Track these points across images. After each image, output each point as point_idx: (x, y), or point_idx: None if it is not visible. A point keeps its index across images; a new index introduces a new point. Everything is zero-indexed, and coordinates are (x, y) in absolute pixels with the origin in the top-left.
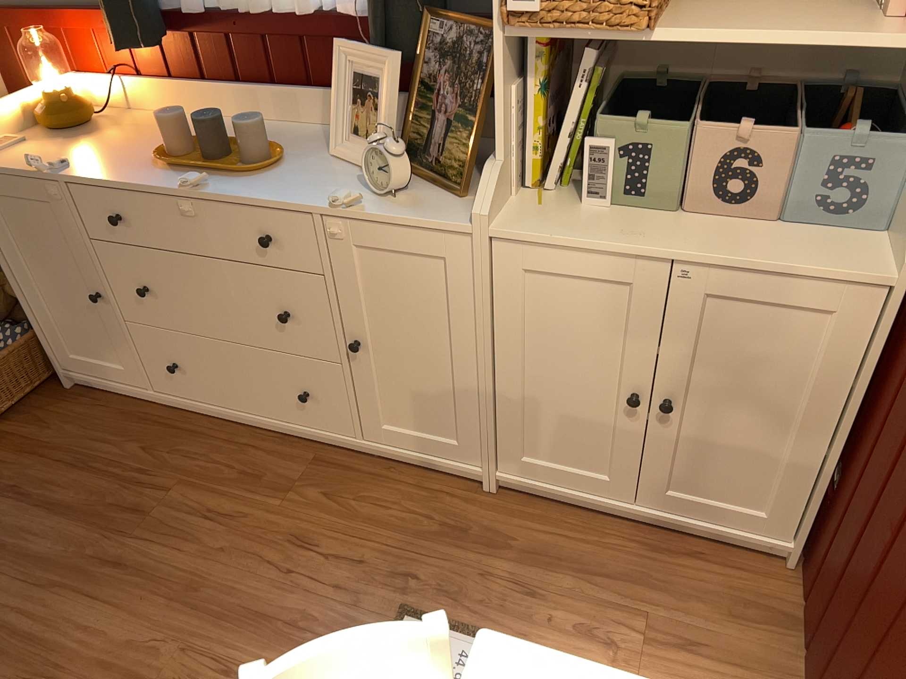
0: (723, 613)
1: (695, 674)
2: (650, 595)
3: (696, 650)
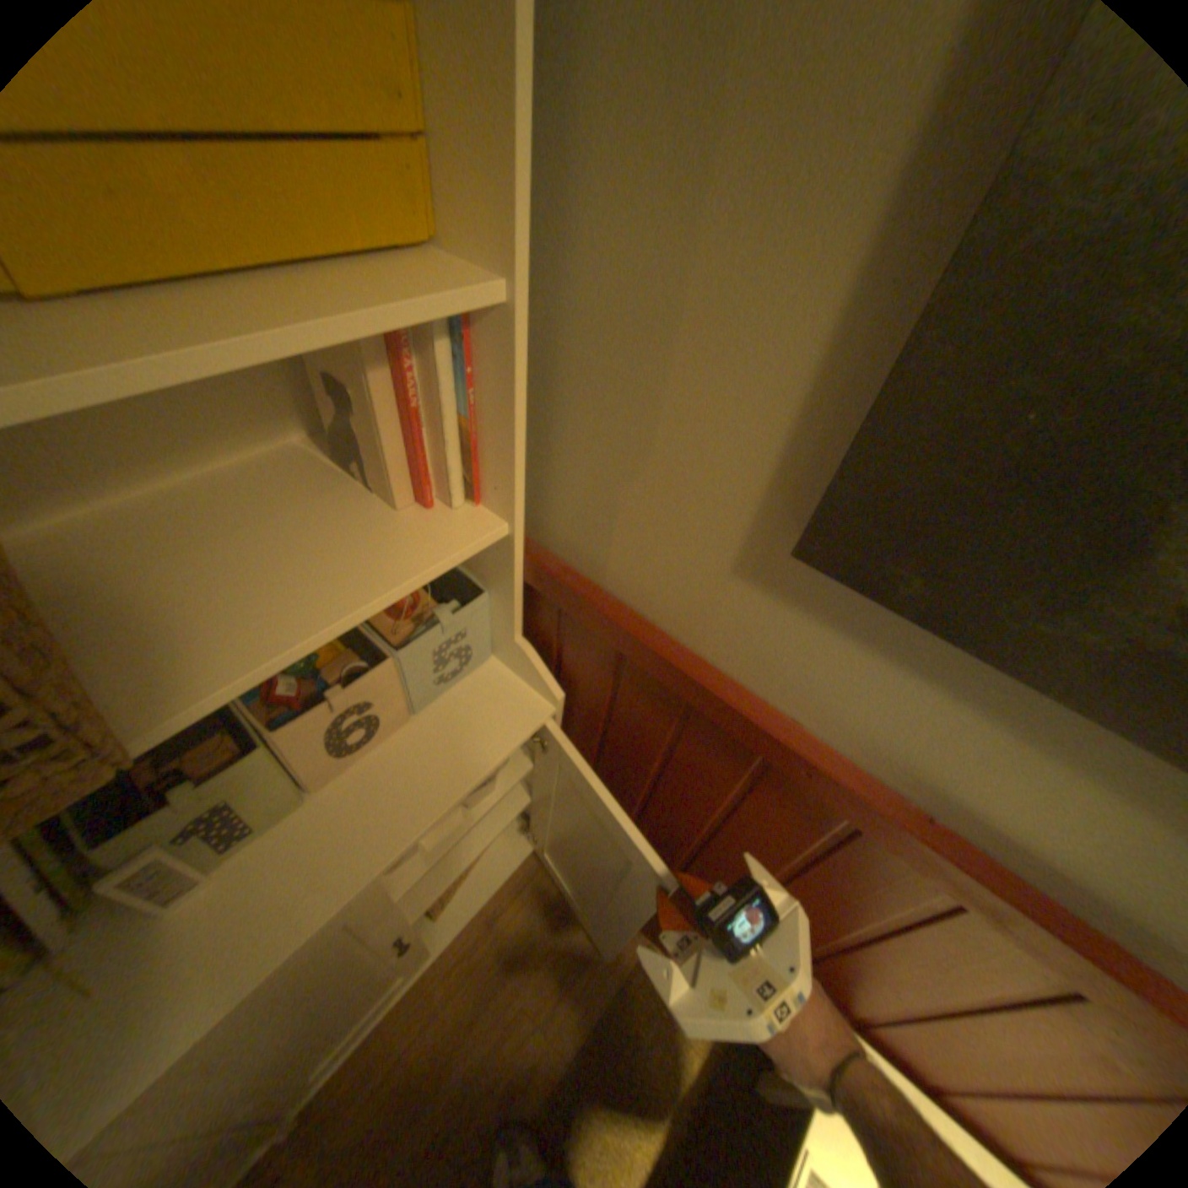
0: (554, 936)
1: (590, 1005)
2: (512, 997)
3: (573, 988)
